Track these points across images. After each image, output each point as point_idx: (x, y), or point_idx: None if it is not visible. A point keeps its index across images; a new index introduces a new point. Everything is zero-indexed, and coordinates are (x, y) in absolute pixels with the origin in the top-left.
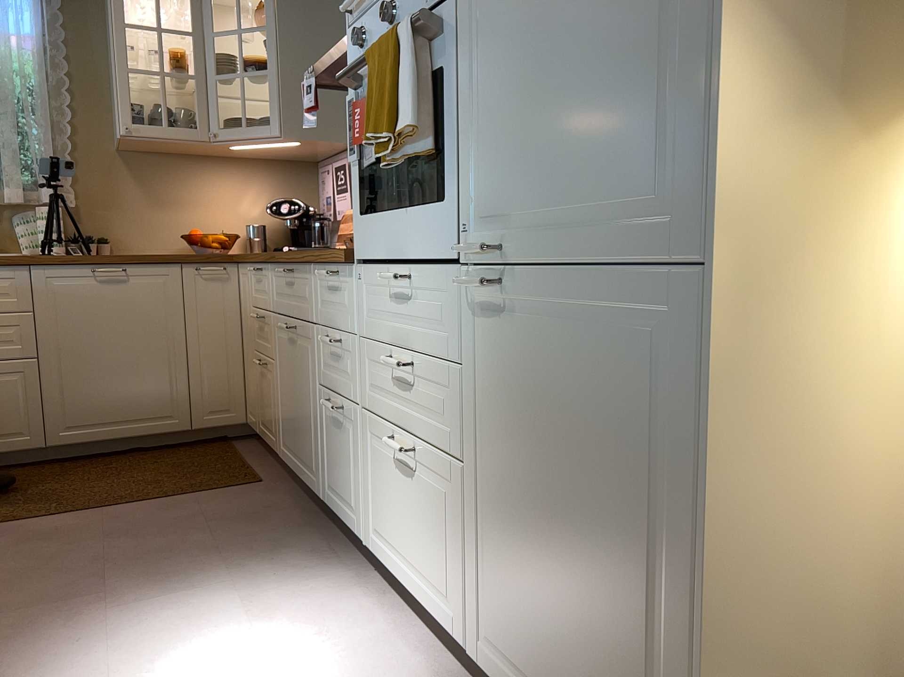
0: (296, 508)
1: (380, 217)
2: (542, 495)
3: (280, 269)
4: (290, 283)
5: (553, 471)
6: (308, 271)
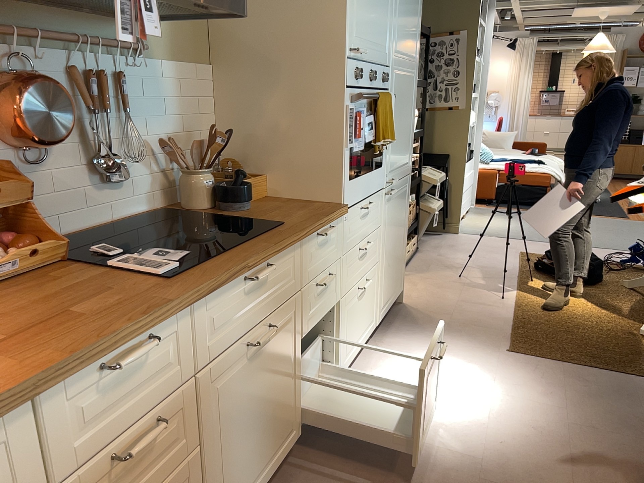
0: None
1: (359, 179)
2: (393, 243)
3: (264, 272)
4: (254, 288)
5: (395, 234)
6: (293, 249)
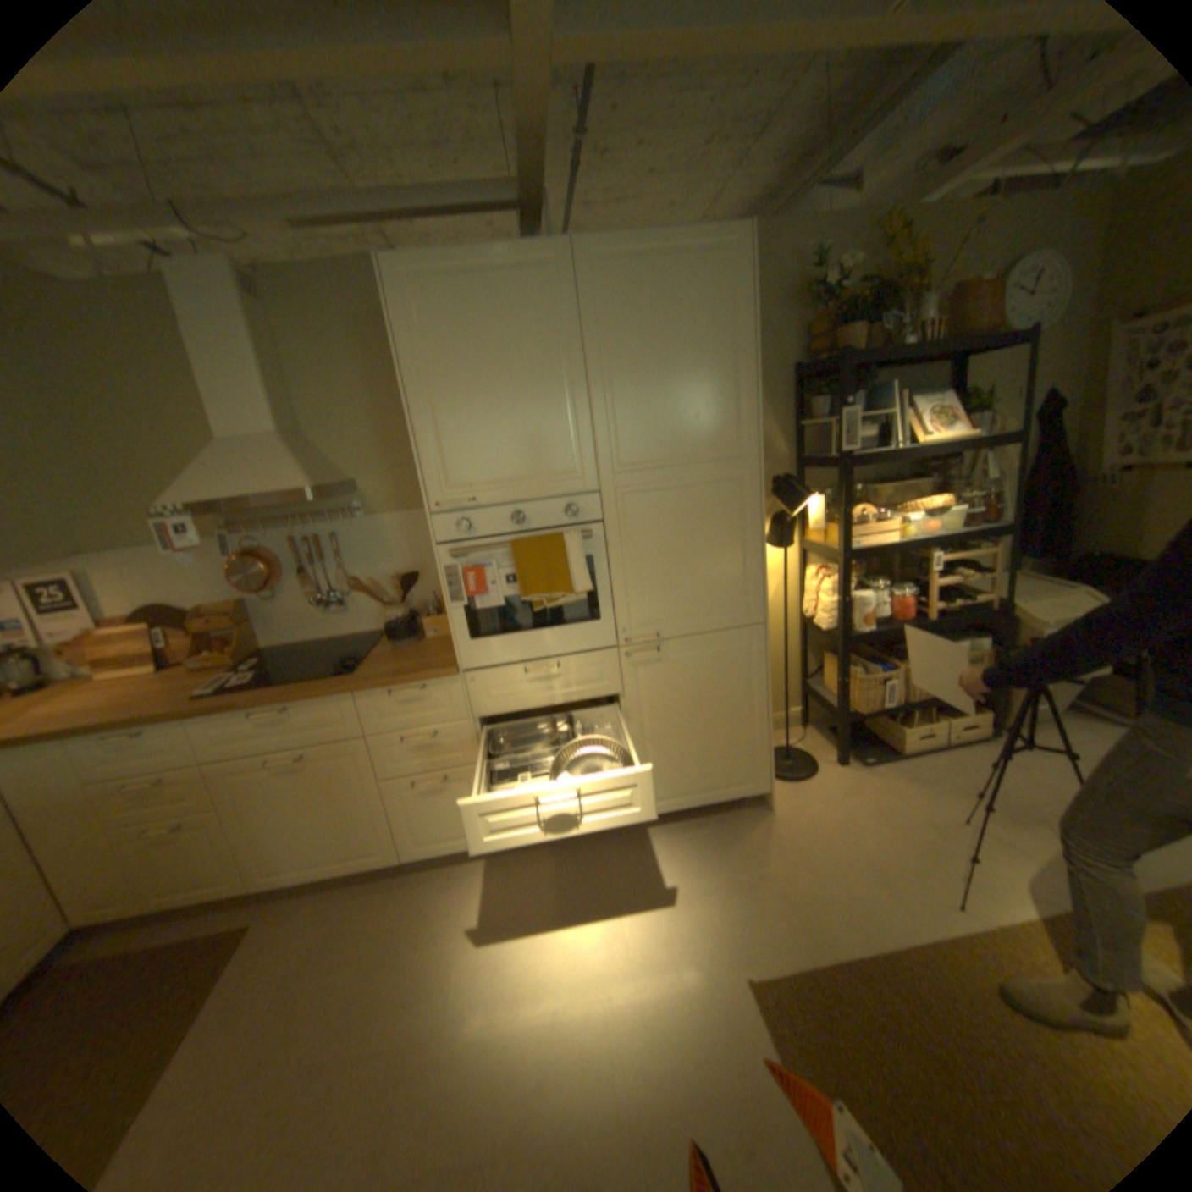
0: (341, 902)
1: (505, 639)
2: (685, 721)
3: (264, 716)
4: (271, 725)
5: (692, 709)
6: (336, 702)
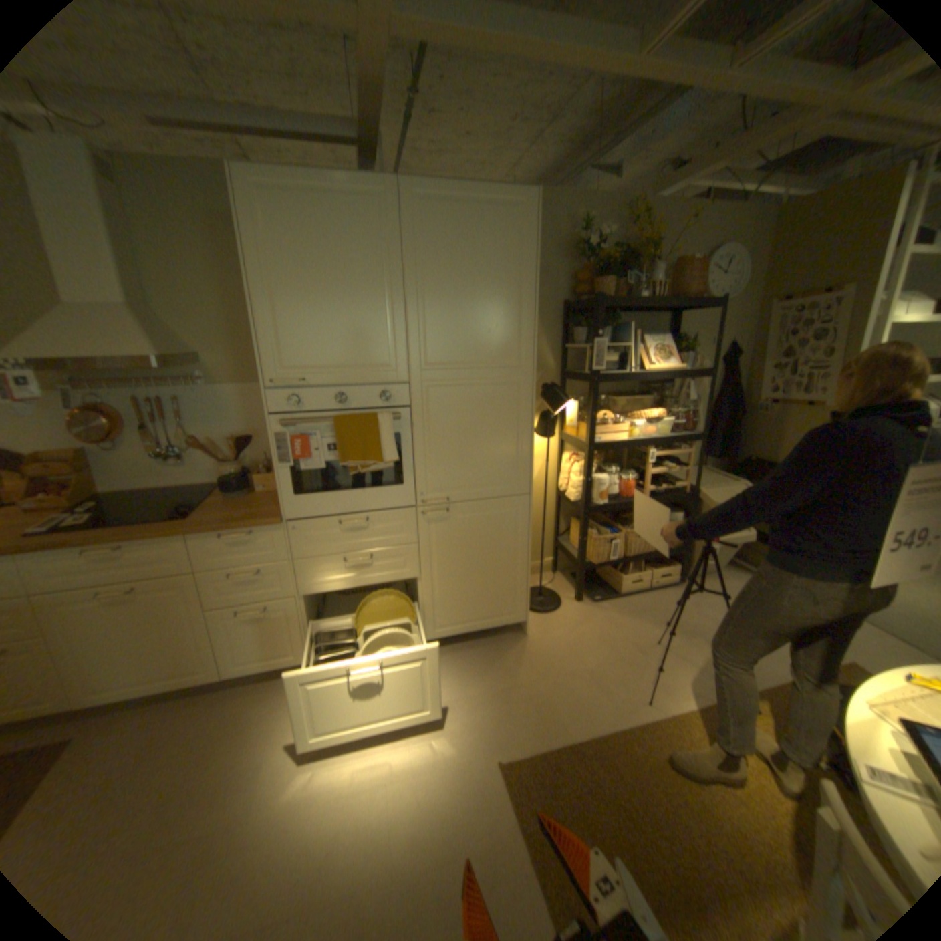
0: (163, 713)
1: (323, 495)
2: (465, 566)
3: (97, 551)
4: (103, 559)
5: (471, 557)
6: (168, 541)
